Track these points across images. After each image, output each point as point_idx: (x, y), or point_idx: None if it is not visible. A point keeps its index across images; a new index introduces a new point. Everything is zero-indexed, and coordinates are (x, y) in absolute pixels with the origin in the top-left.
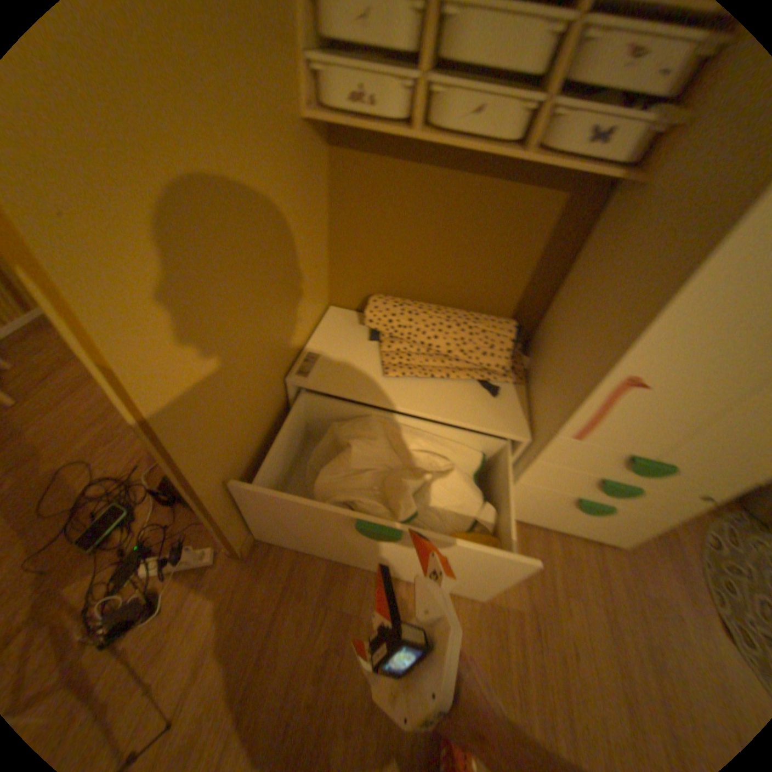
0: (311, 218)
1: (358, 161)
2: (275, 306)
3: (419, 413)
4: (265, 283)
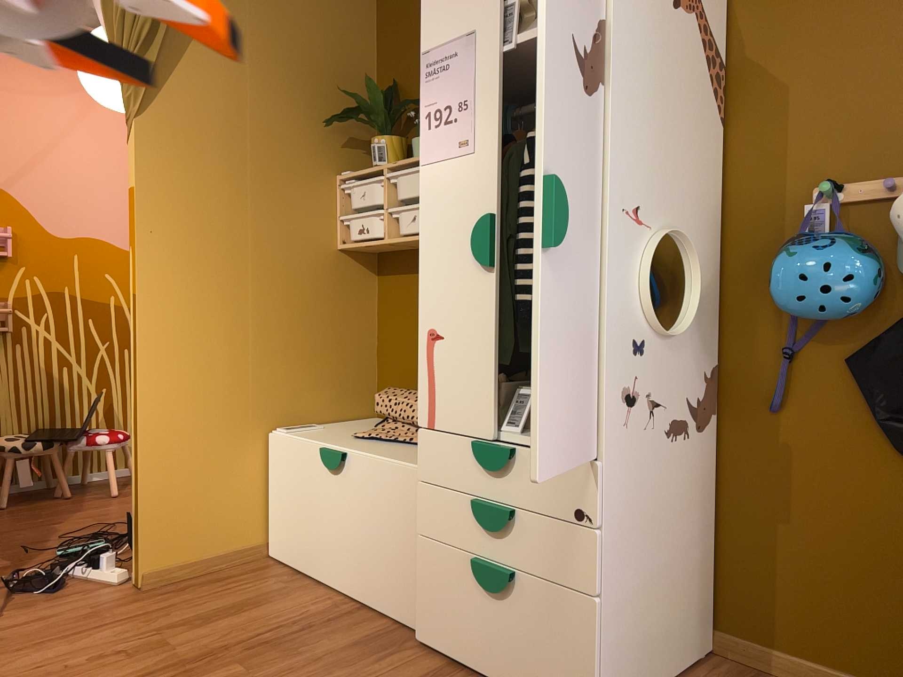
0: (343, 316)
1: (392, 281)
2: (275, 354)
3: (346, 450)
4: (266, 328)
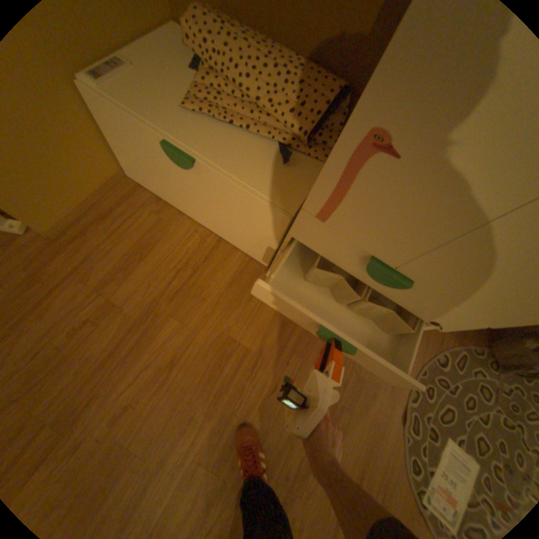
0: None
1: None
2: None
3: (194, 153)
4: None
